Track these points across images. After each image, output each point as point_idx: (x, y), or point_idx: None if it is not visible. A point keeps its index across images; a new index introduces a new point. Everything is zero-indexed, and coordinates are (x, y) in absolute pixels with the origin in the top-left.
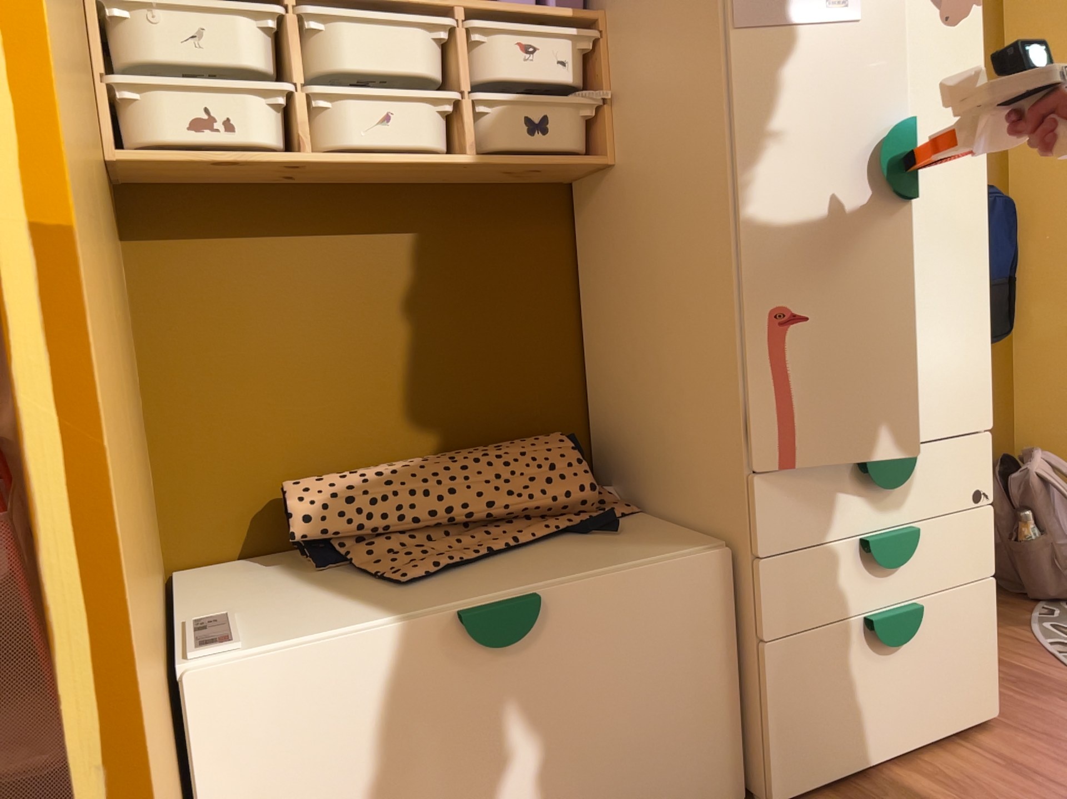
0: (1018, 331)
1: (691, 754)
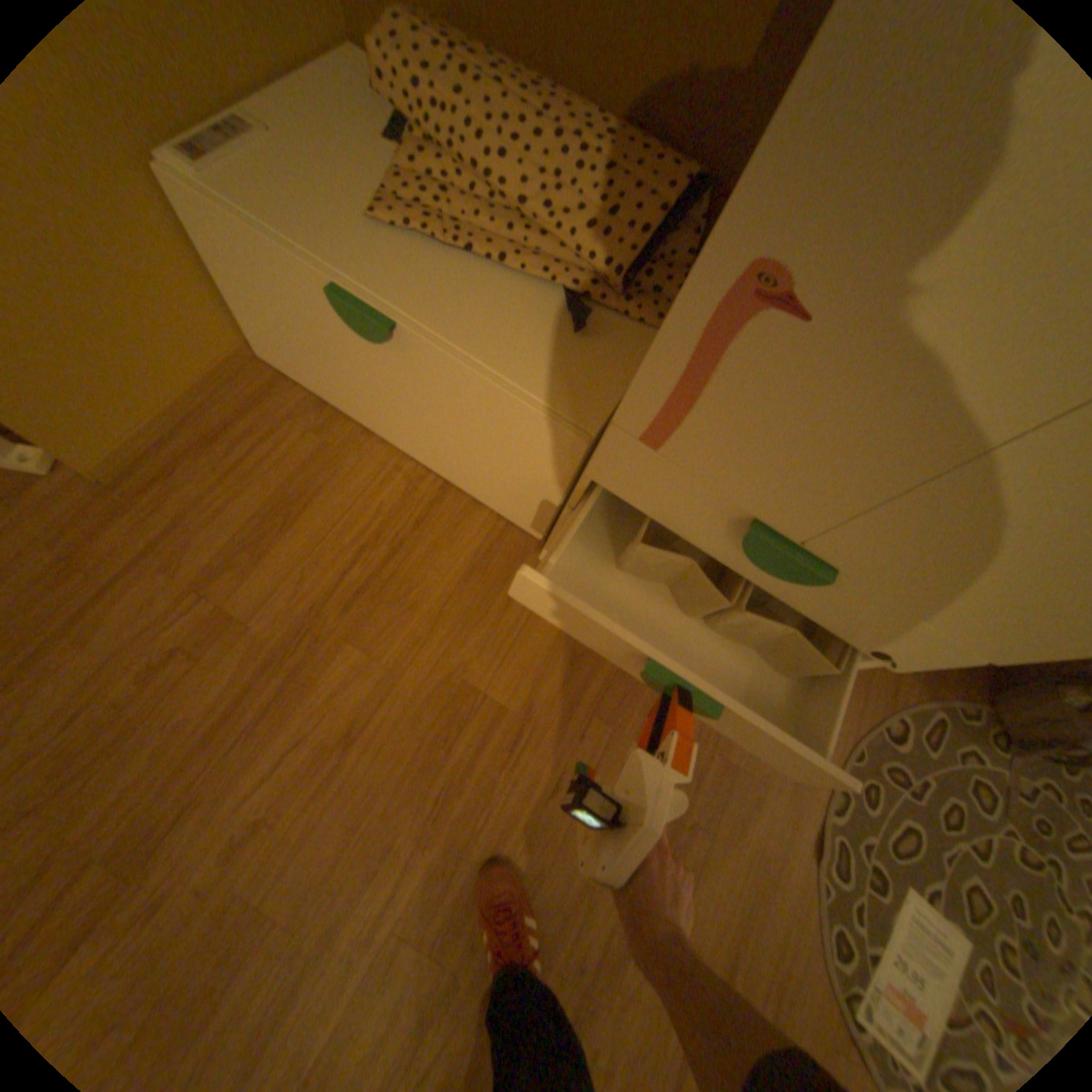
0: None
1: (509, 496)
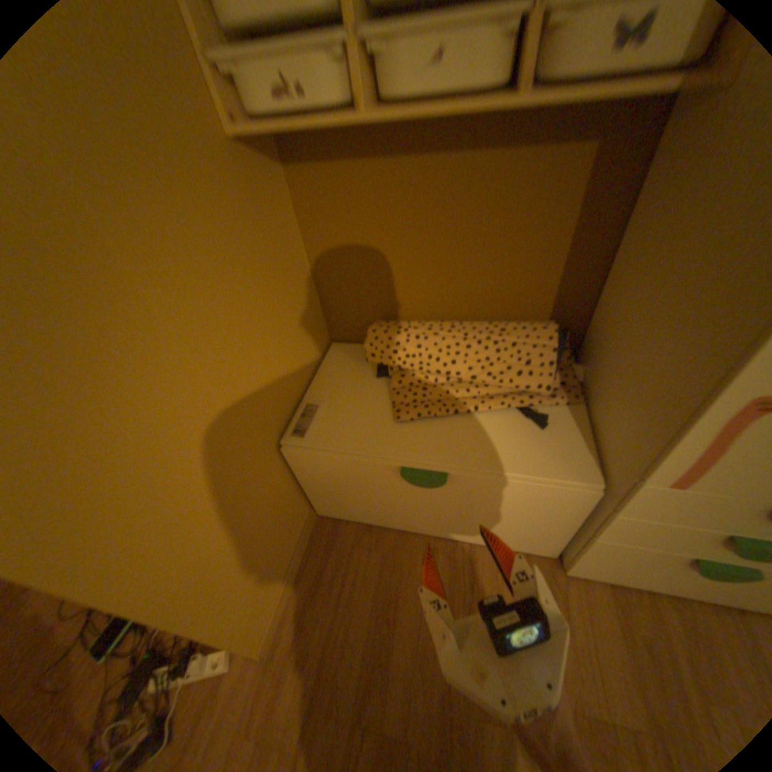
0: None
1: (528, 538)
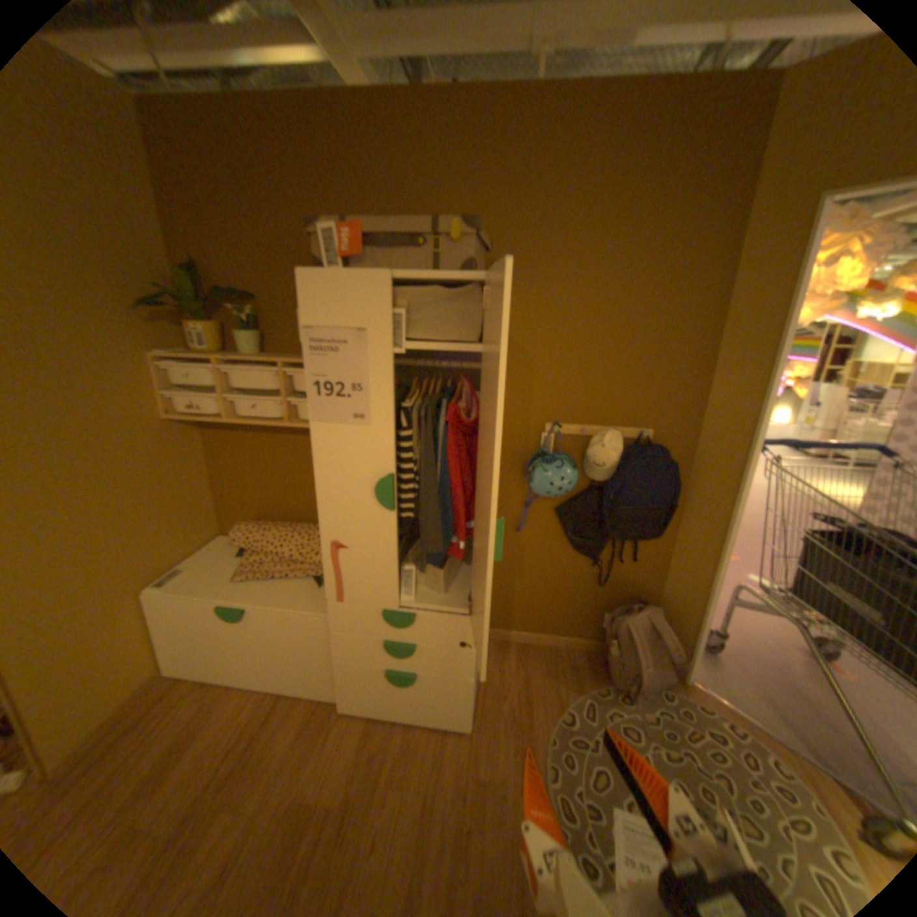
0: (680, 539)
1: (312, 680)
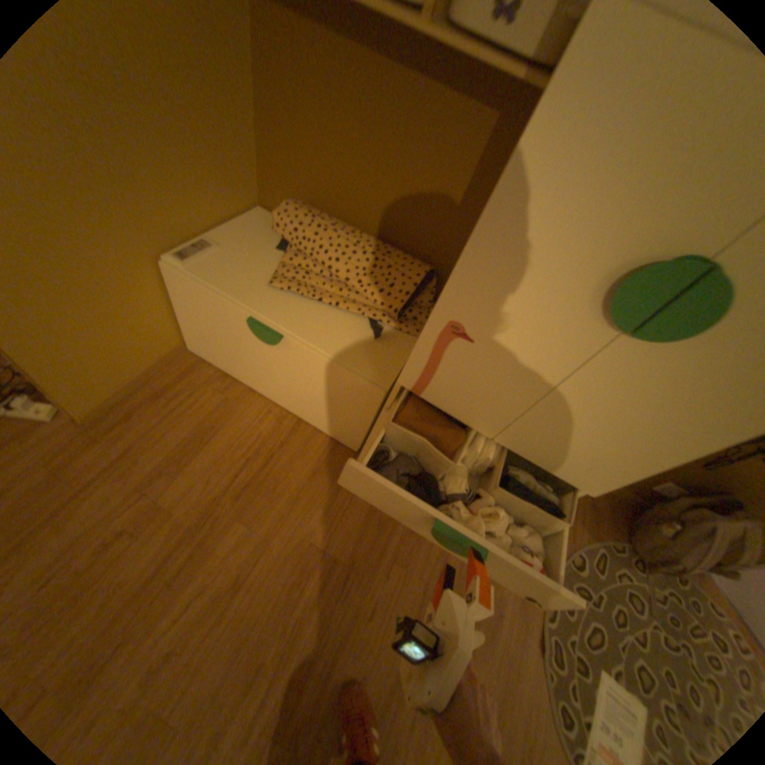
0: None
1: (338, 425)
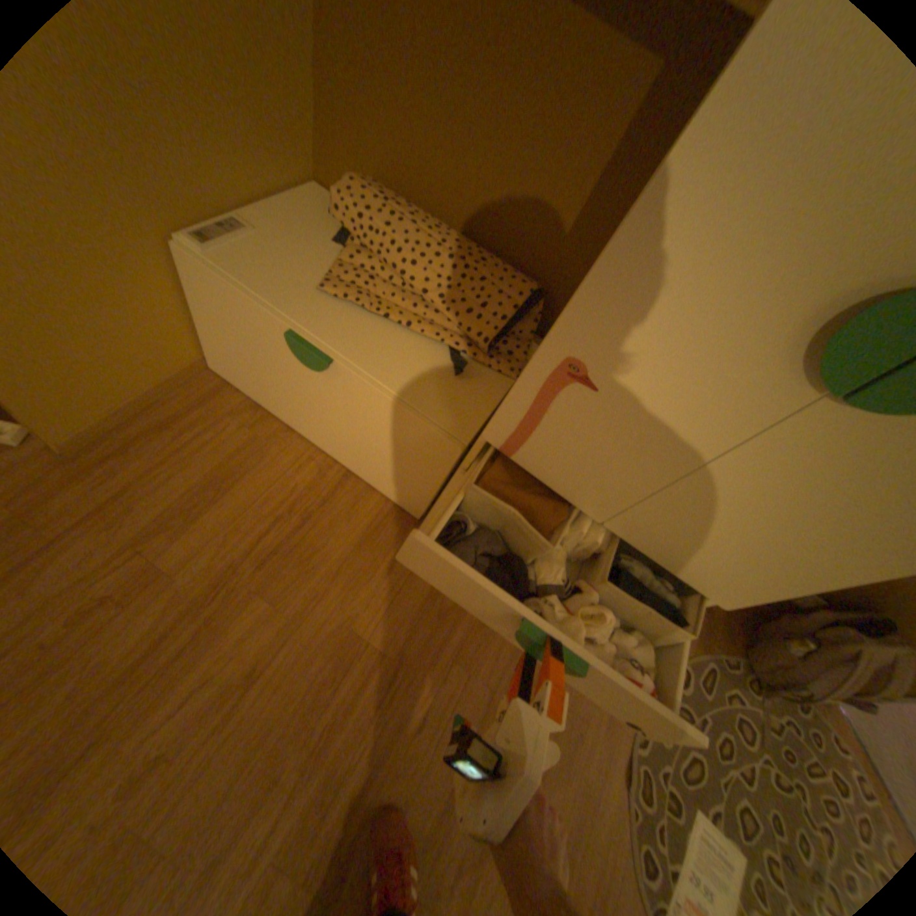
0: None
1: (398, 484)
